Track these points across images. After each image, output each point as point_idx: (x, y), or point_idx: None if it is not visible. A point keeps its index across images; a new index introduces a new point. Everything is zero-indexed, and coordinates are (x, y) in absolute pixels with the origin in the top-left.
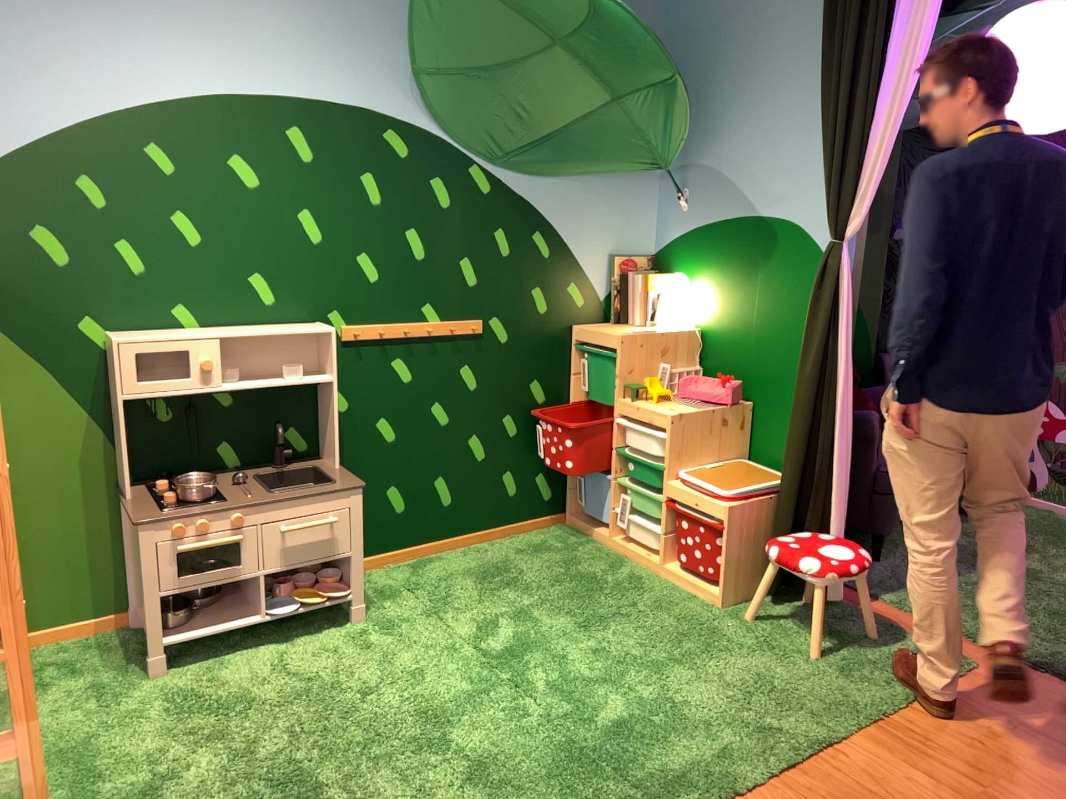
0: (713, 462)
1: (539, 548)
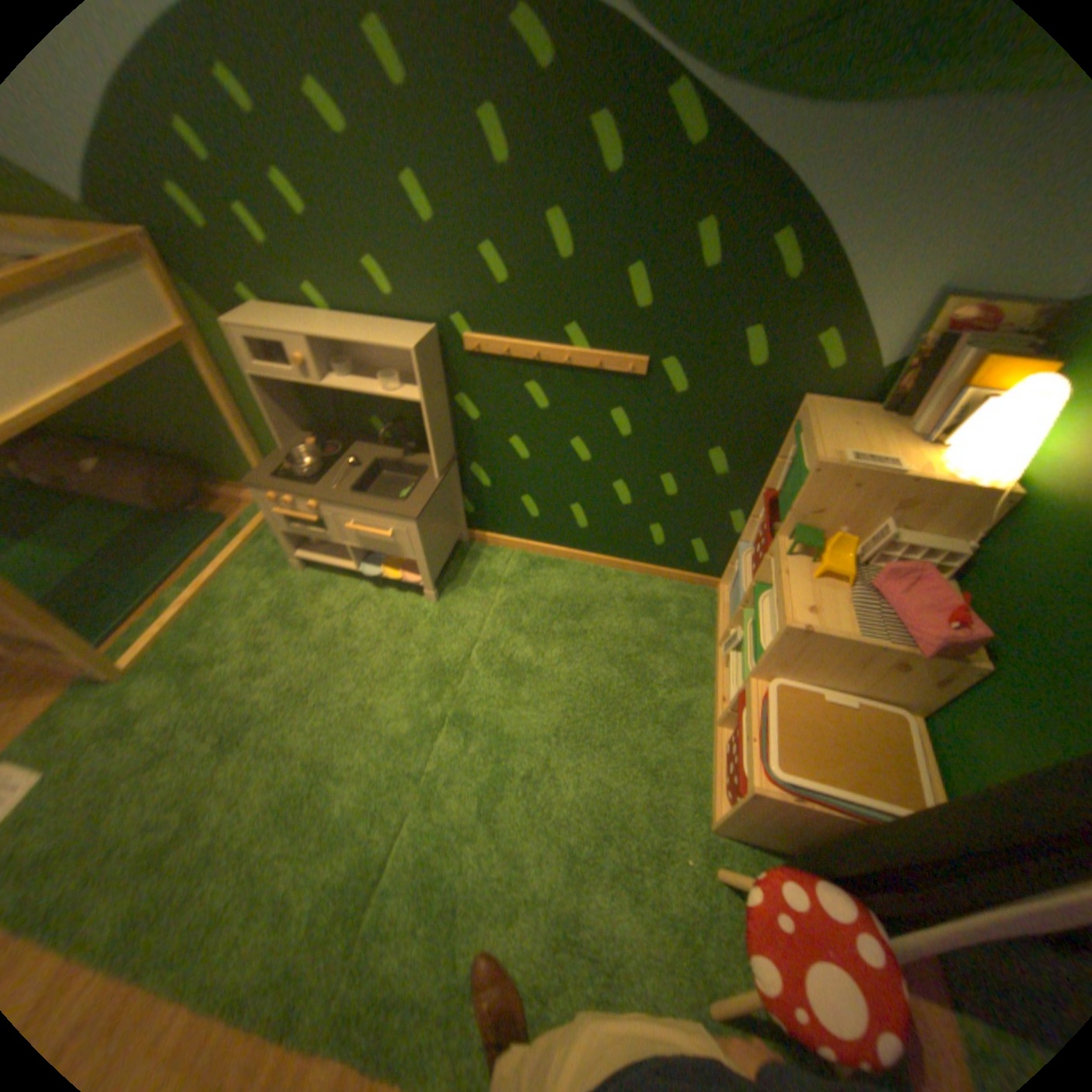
0: (849, 694)
1: (653, 606)
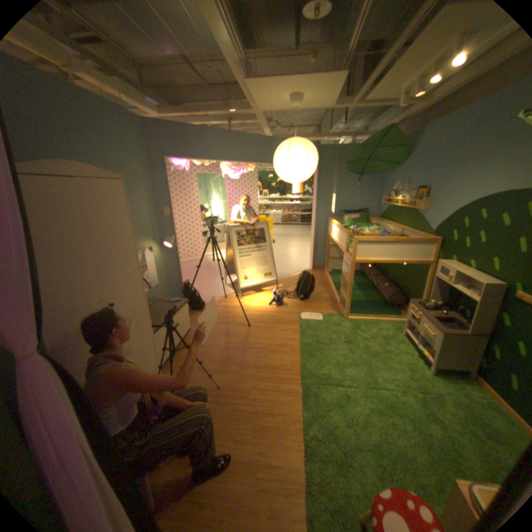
0: None
1: None
